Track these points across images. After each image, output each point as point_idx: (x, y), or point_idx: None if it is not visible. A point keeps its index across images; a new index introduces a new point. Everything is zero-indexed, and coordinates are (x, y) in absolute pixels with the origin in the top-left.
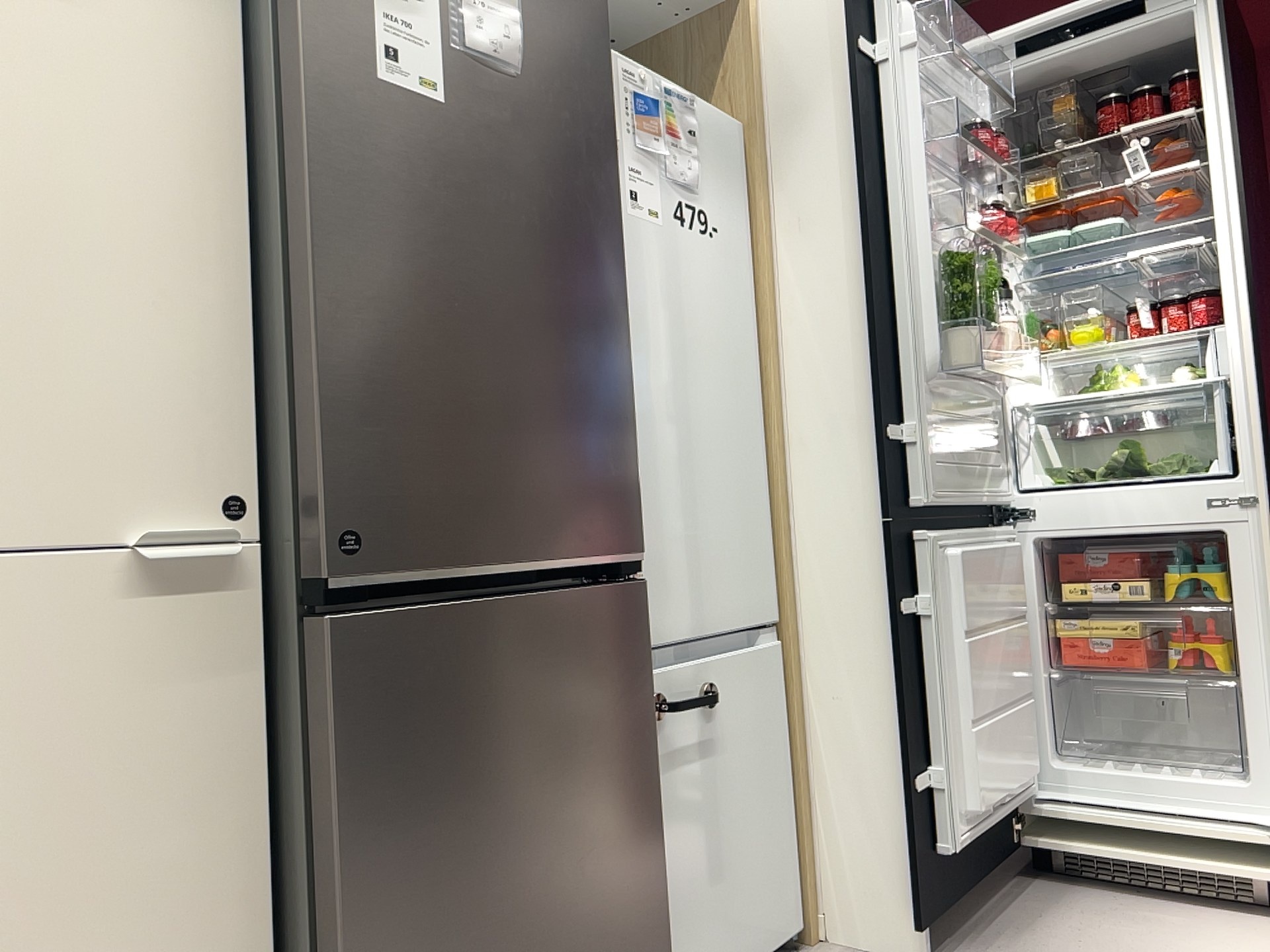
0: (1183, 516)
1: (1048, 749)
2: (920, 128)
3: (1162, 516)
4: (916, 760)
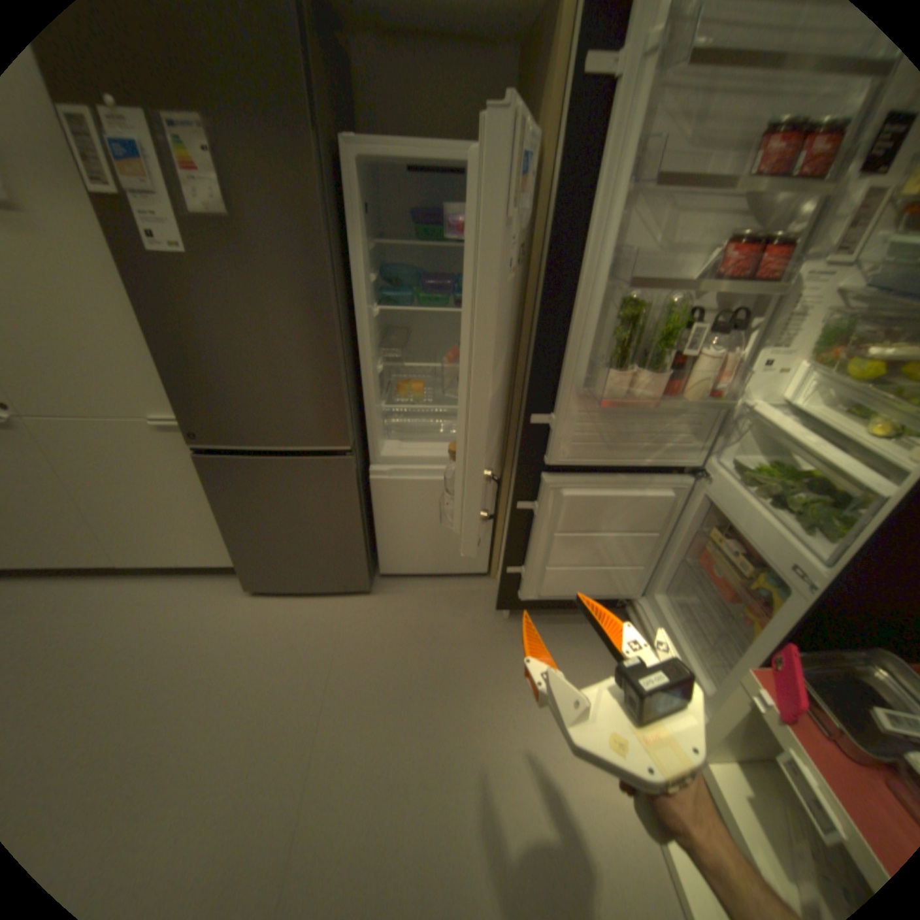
0: (774, 558)
1: (657, 588)
2: (630, 168)
3: (763, 546)
4: (510, 561)
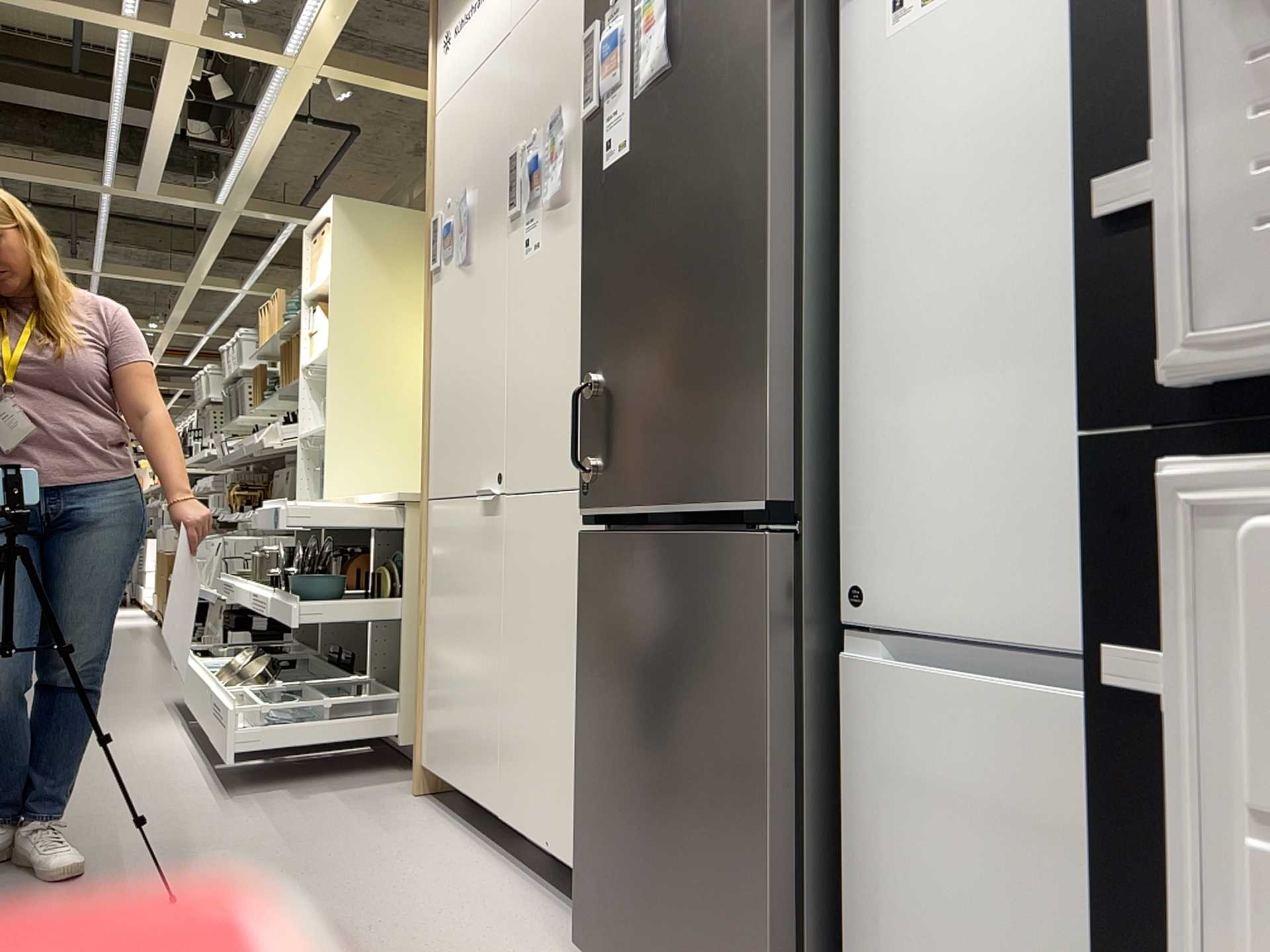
0: None
1: None
2: None
3: None
4: None
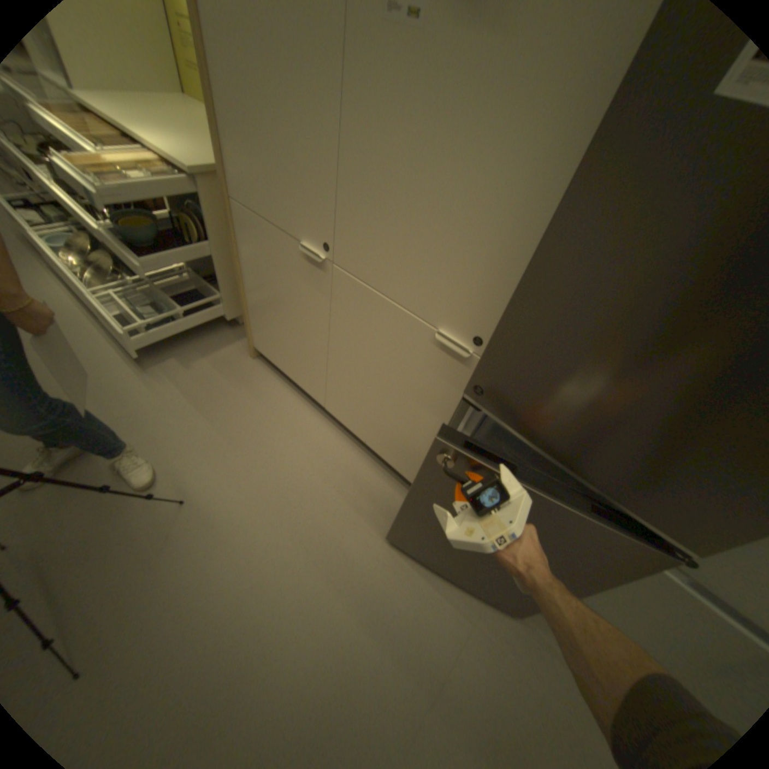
0: None
1: None
2: None
3: None
4: None
